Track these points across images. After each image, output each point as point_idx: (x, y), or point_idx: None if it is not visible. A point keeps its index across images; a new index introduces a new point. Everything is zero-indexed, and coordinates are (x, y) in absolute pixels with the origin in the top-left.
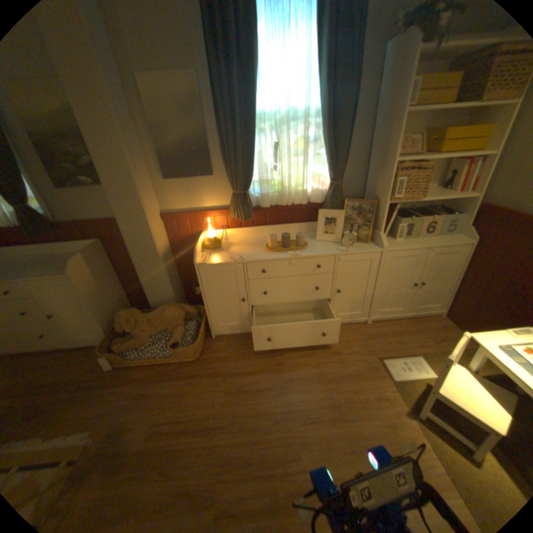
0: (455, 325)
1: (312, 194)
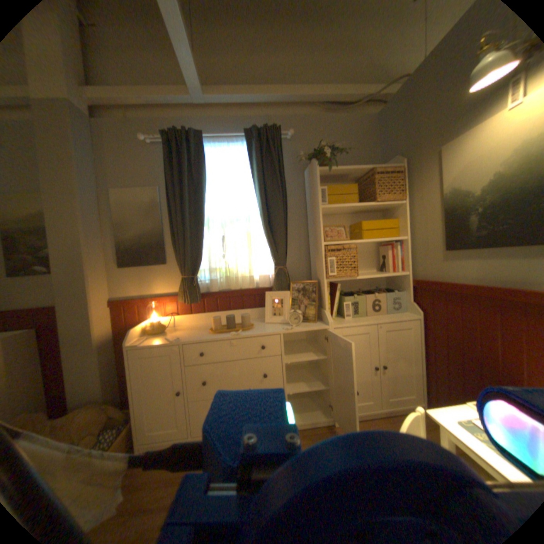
0: None
1: (261, 280)
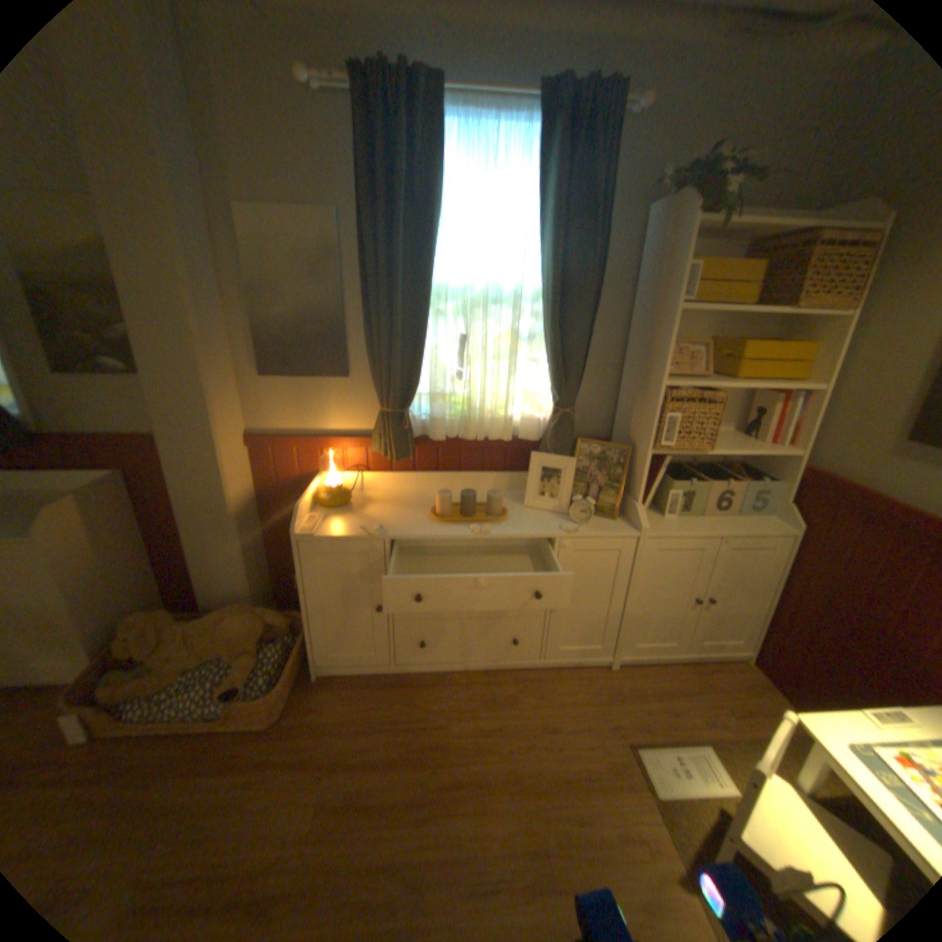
0: (772, 685)
1: (522, 425)
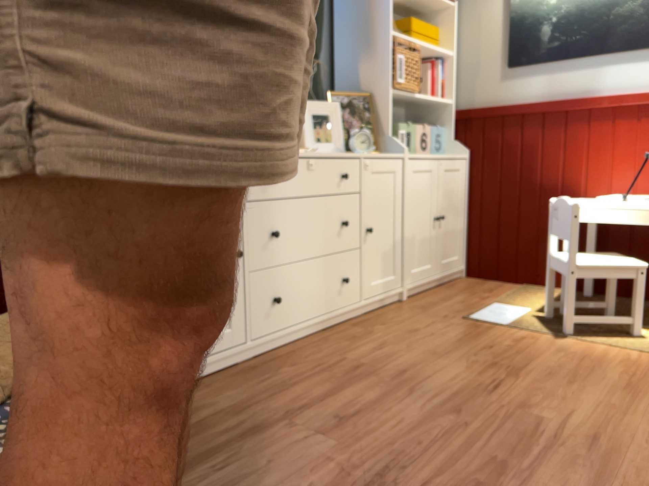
0: (482, 278)
1: None
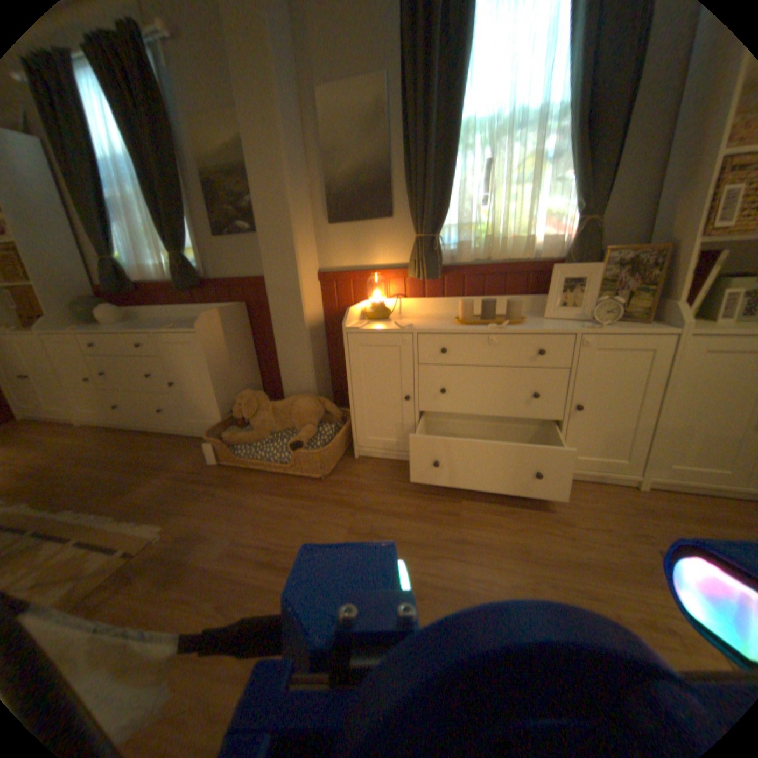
0: None
1: (546, 246)
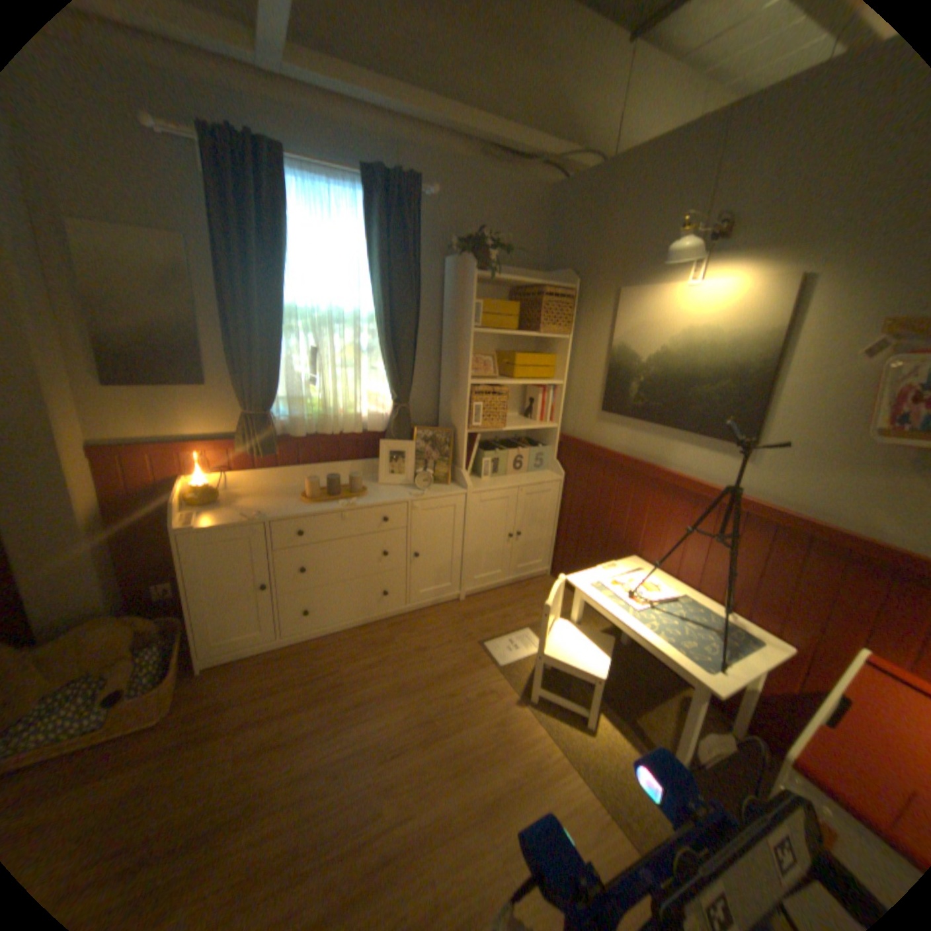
0: None
1: (369, 421)
